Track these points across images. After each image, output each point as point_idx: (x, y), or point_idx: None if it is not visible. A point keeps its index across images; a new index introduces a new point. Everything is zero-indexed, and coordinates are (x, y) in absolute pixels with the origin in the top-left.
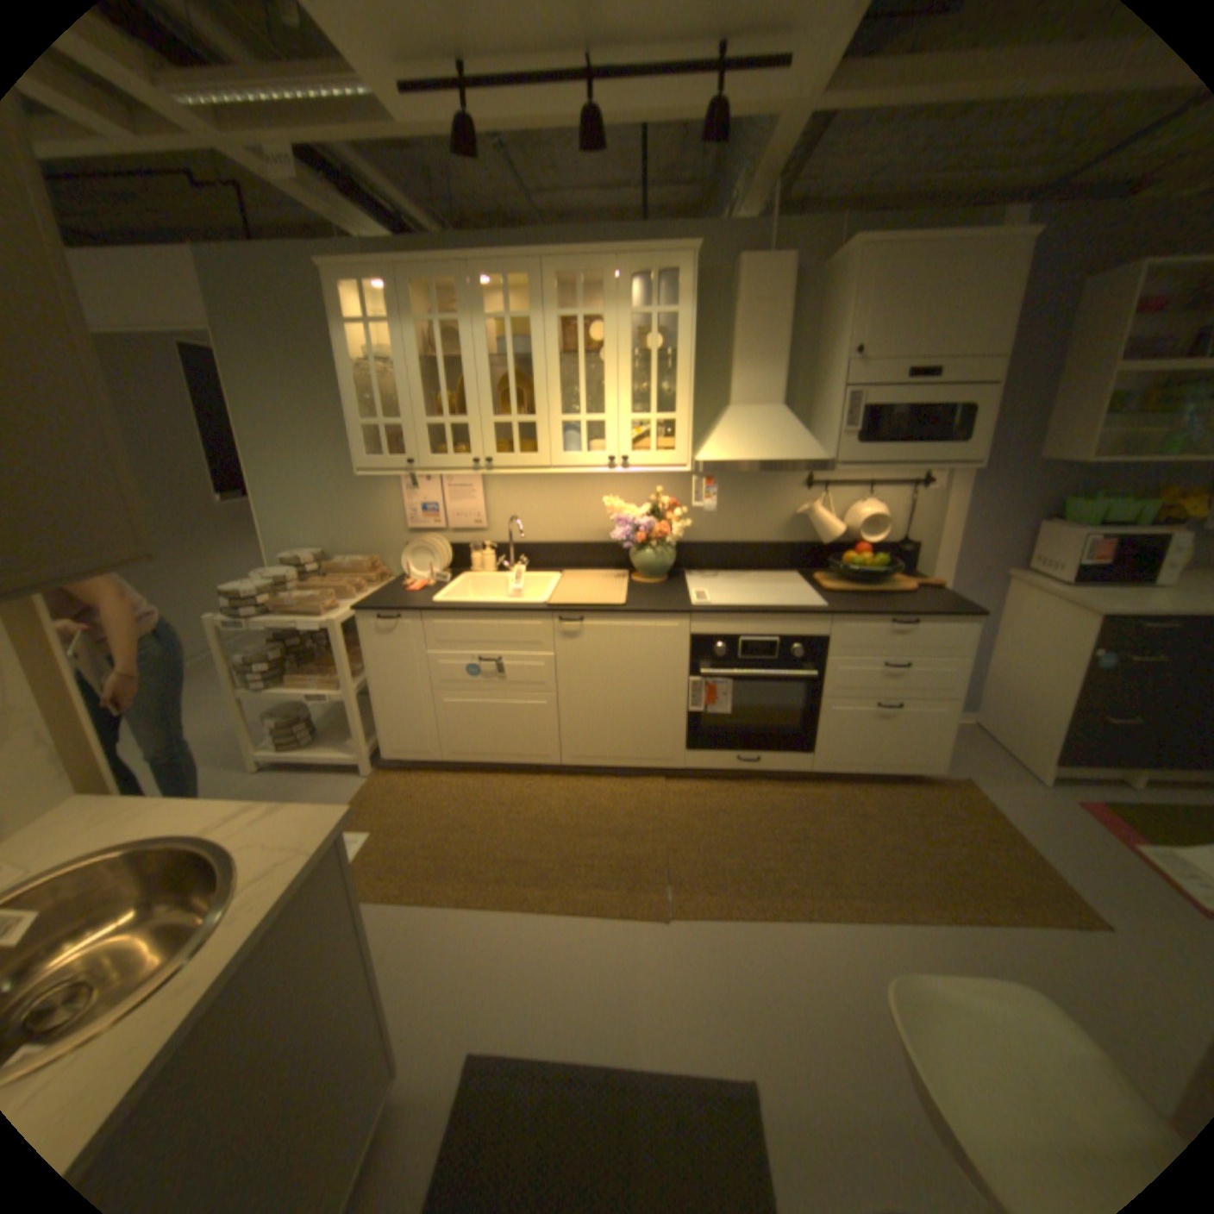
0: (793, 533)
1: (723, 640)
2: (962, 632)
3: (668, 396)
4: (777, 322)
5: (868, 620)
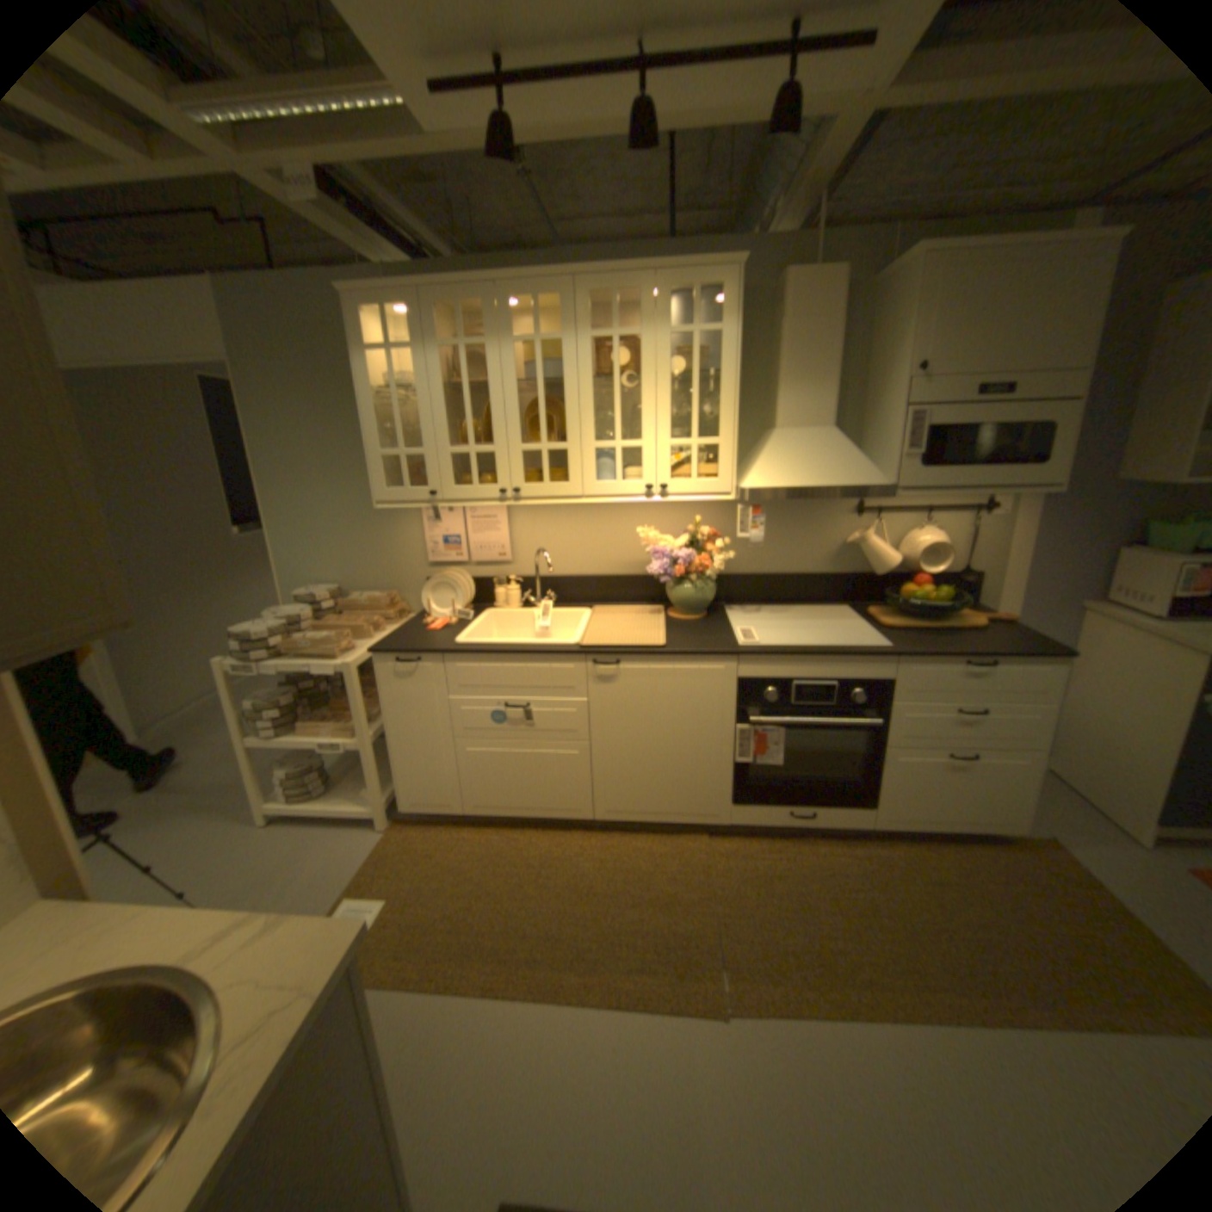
0: (842, 563)
1: (774, 684)
2: (1047, 675)
3: (706, 419)
4: (827, 338)
5: (939, 662)
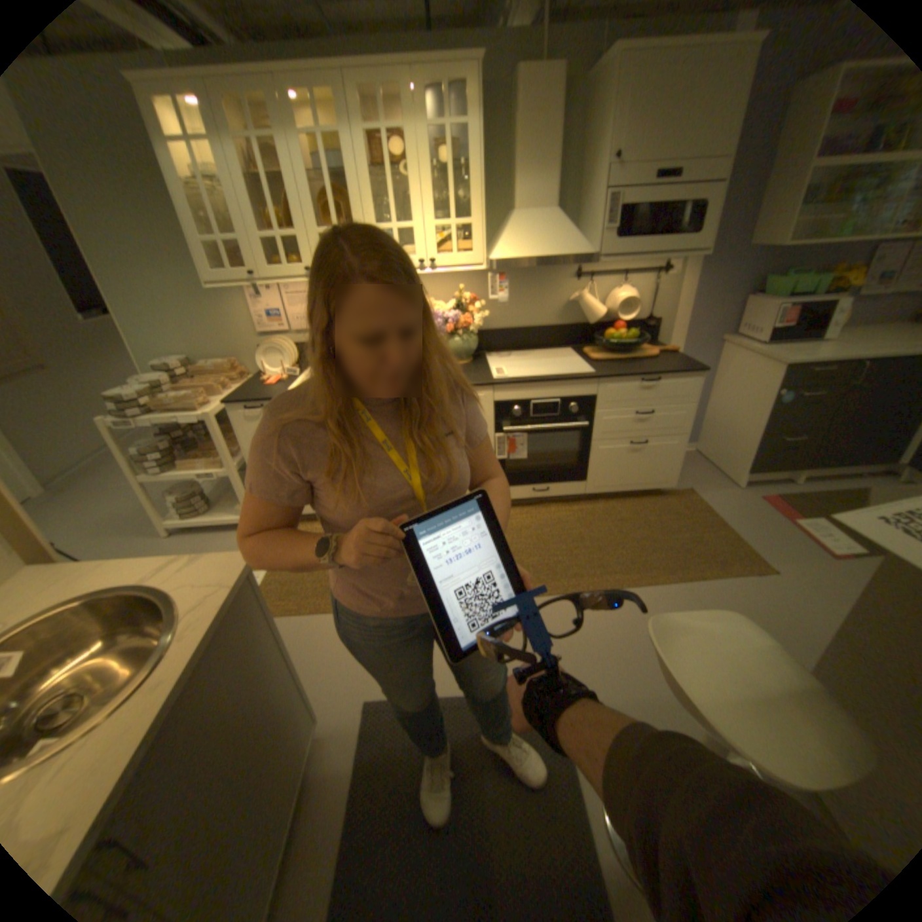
0: (567, 316)
1: (518, 404)
2: (690, 384)
3: (463, 203)
4: (551, 130)
5: (624, 381)
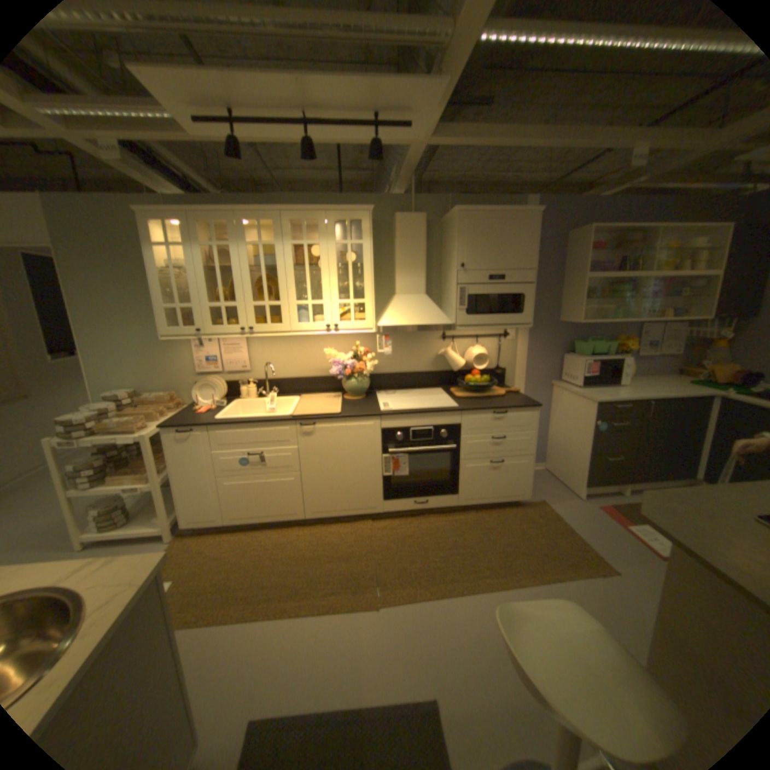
0: (437, 365)
1: (400, 430)
2: (529, 416)
3: (360, 289)
4: (418, 249)
5: (480, 413)
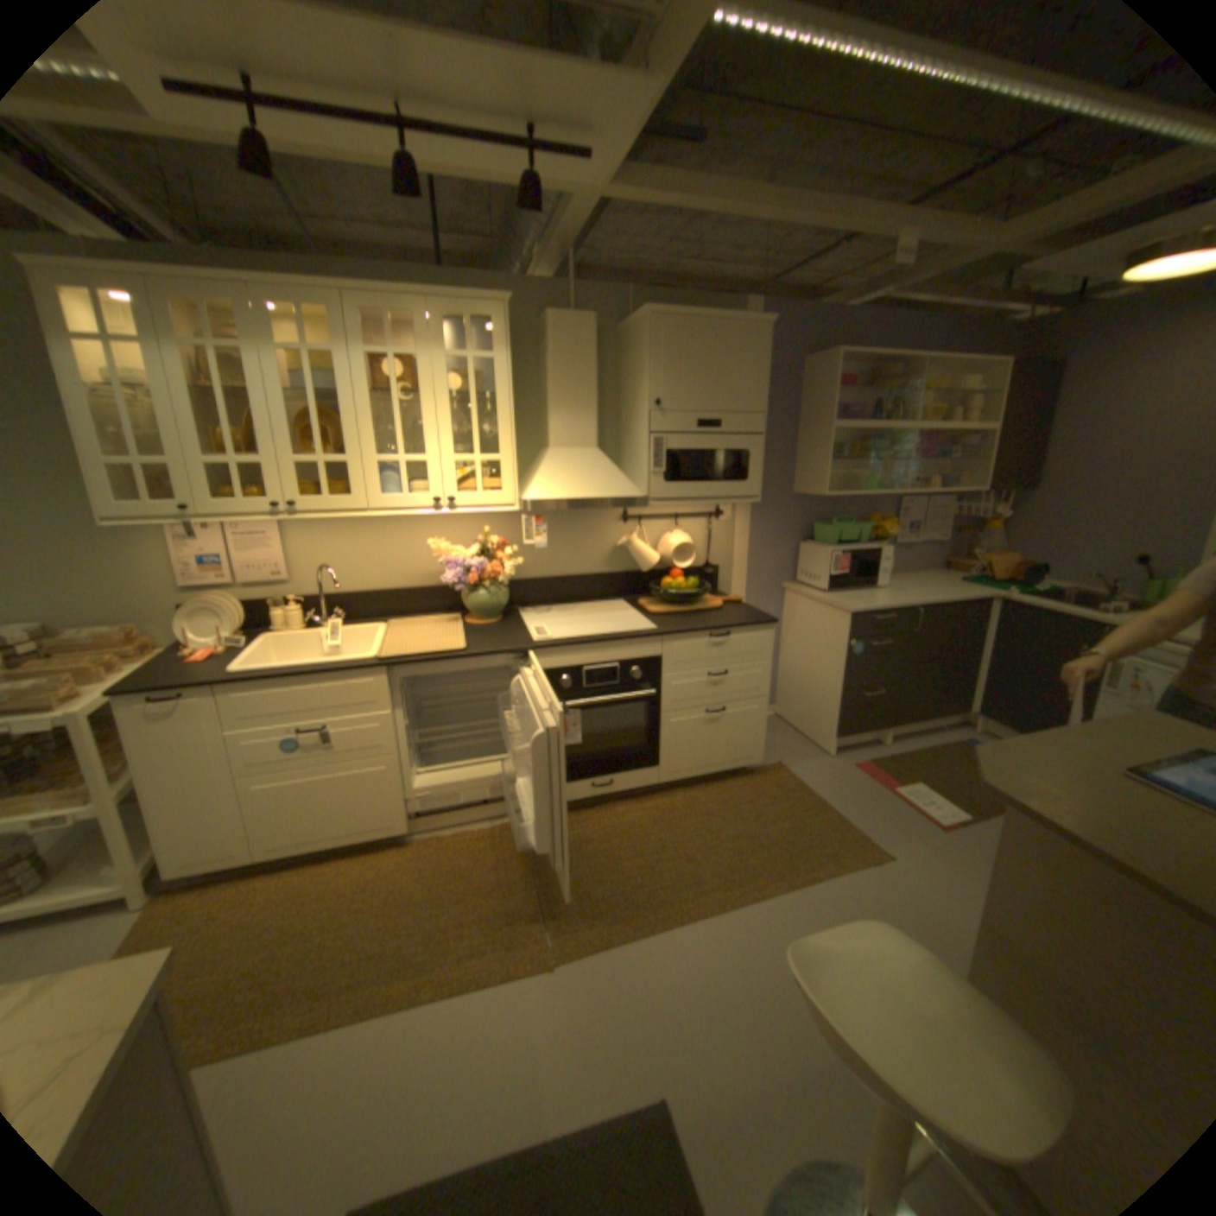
0: (615, 564)
1: (567, 671)
2: (761, 638)
3: (487, 437)
4: (584, 373)
5: (690, 637)
